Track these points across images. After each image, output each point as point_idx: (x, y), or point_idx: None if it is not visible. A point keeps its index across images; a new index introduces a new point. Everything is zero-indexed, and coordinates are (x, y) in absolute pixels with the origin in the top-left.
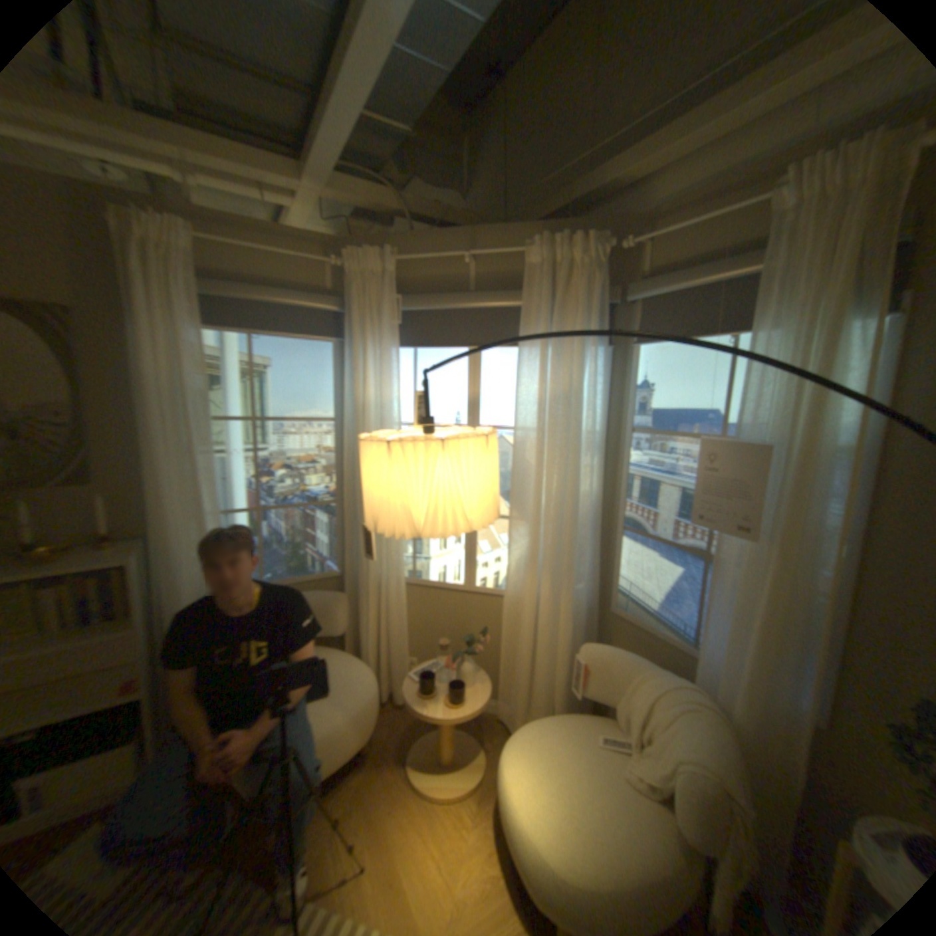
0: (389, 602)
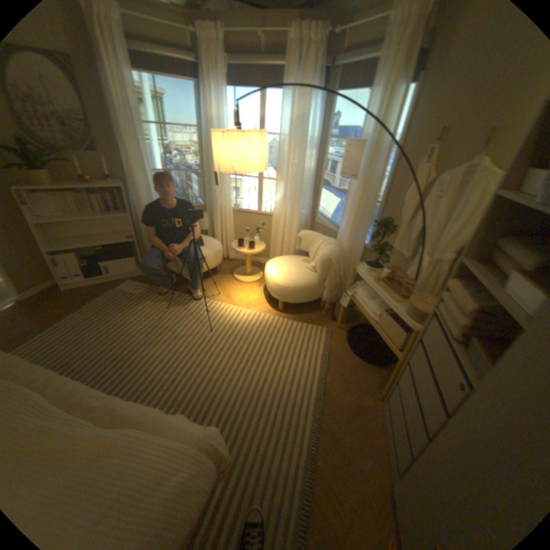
0: (224, 217)
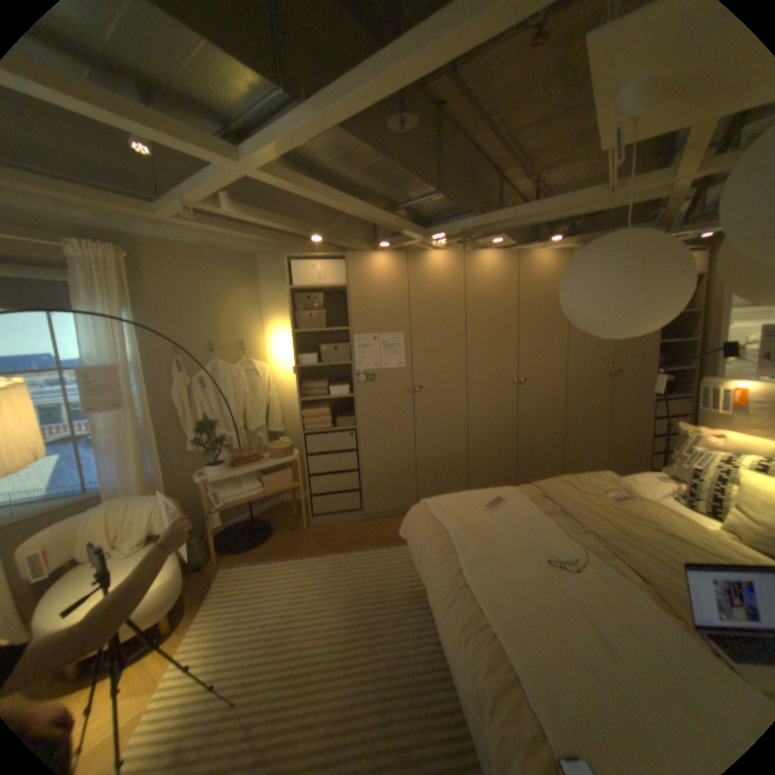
0: None
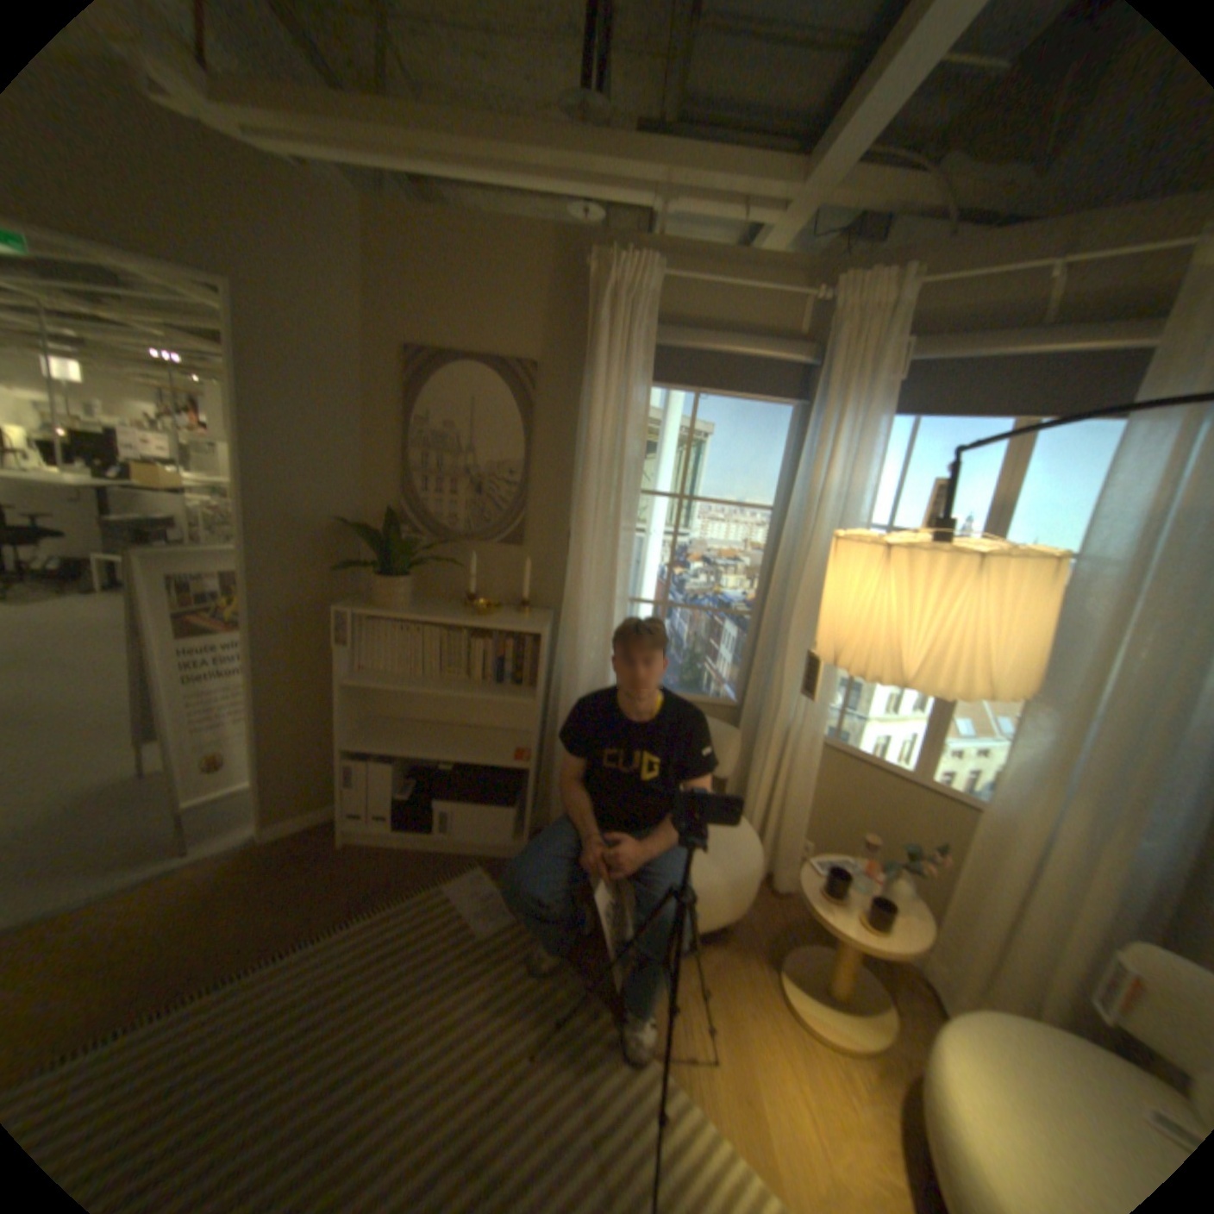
0: (793, 758)
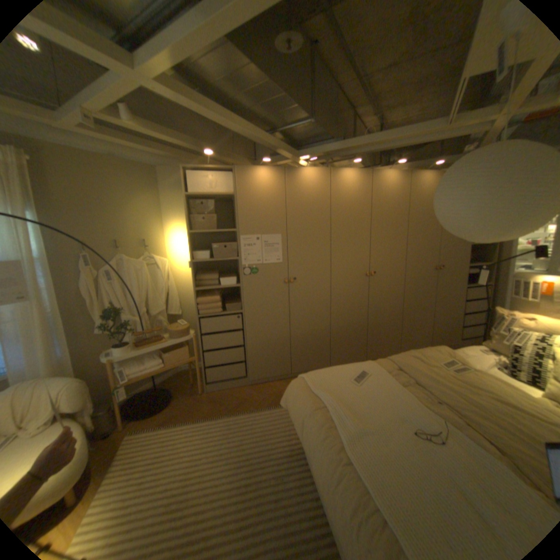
0: None
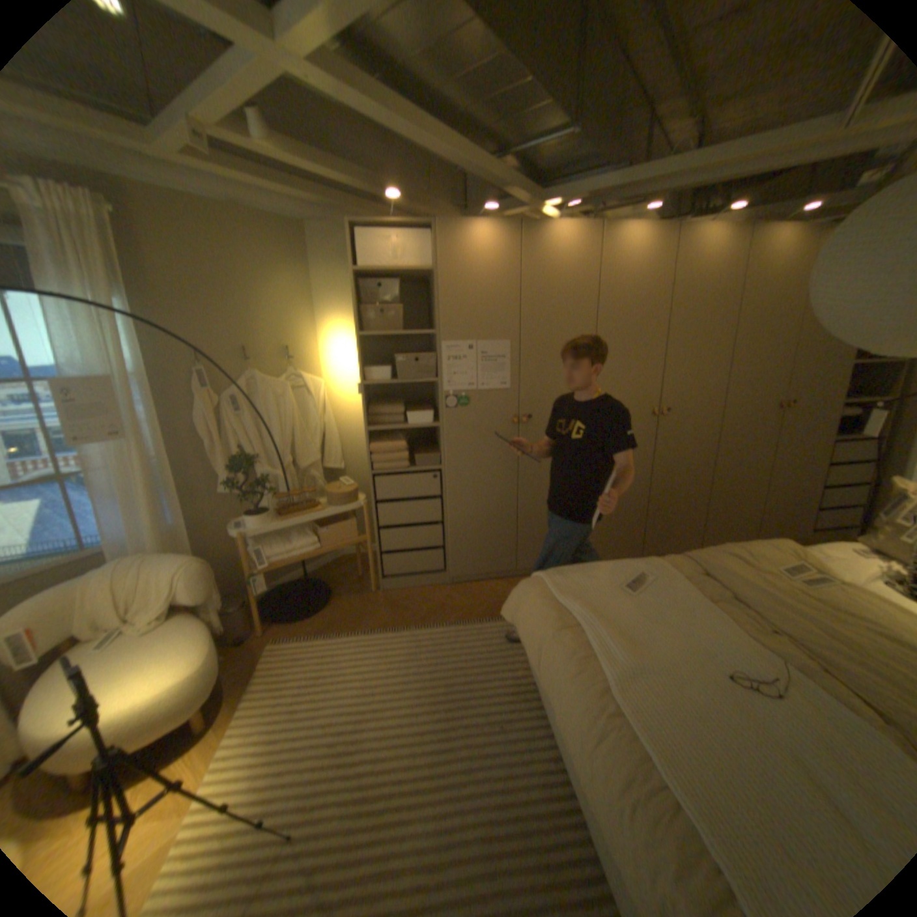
0: None
